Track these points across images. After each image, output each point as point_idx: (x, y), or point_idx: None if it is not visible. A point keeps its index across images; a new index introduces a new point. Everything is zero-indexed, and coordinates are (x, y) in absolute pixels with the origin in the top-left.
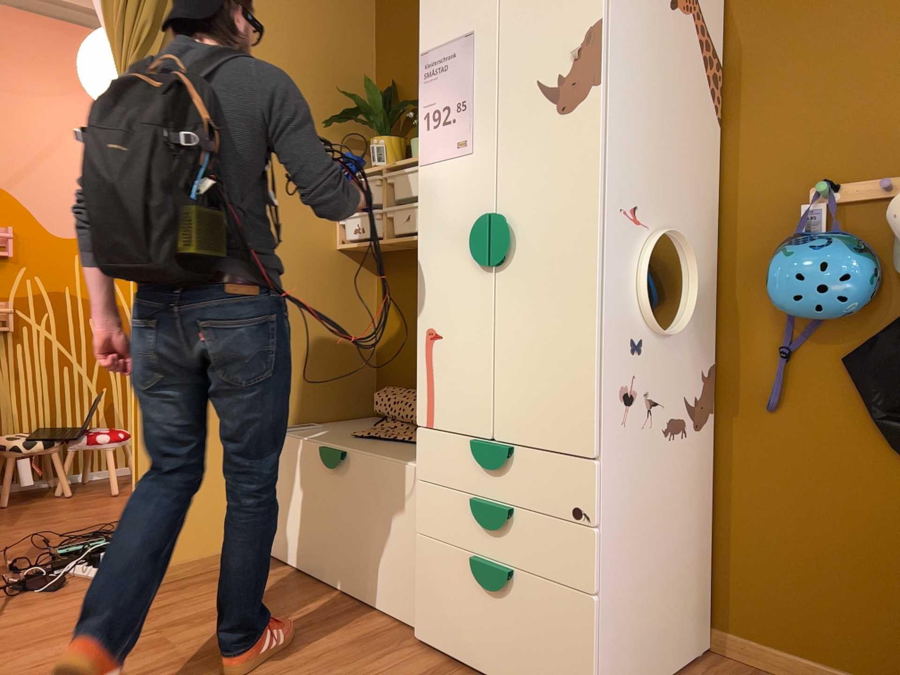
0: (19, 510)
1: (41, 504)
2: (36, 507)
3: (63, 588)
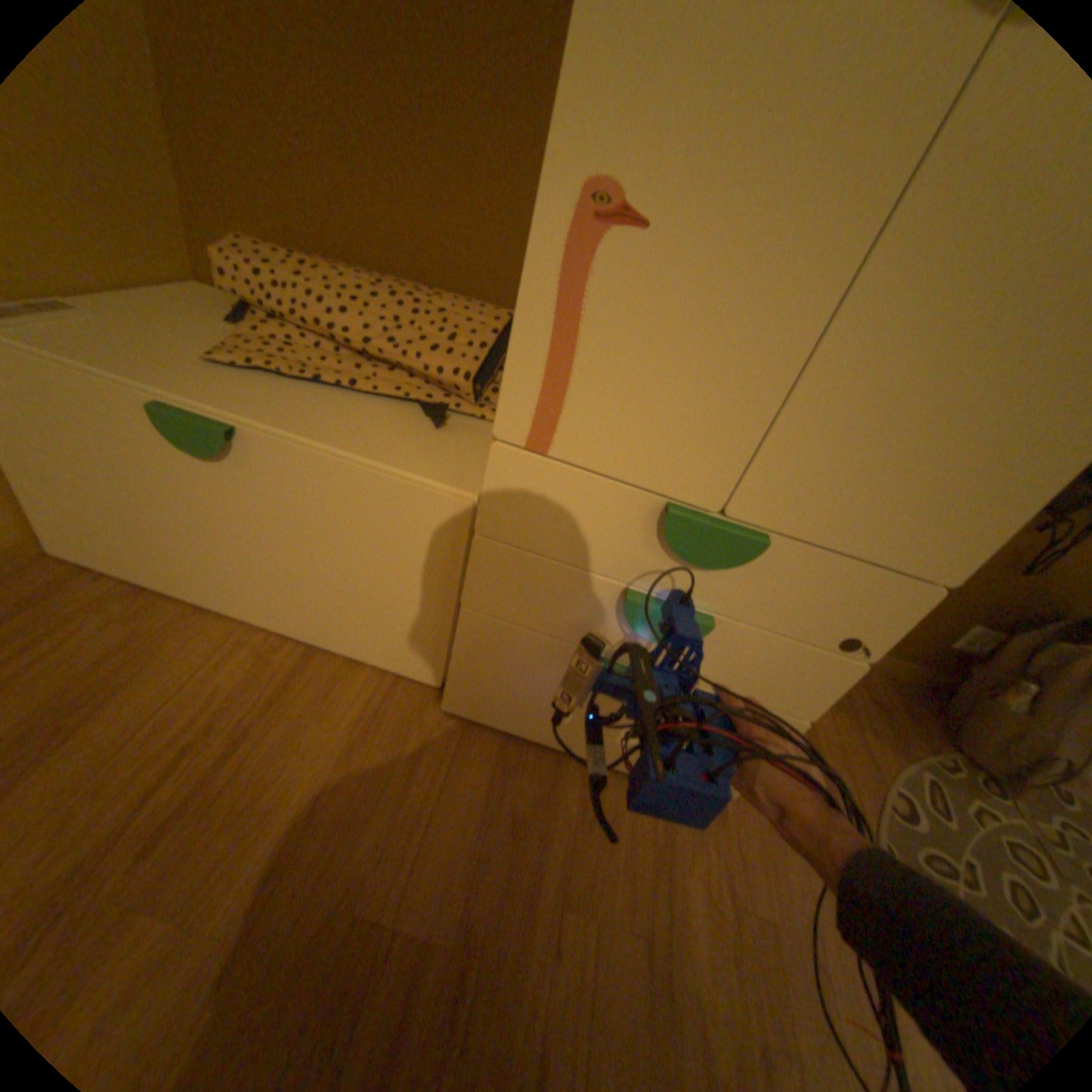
0: None
1: None
2: None
3: None
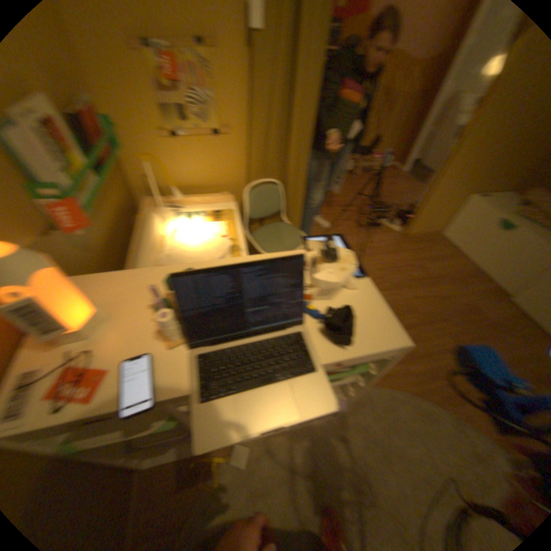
0: (349, 180)
1: (354, 178)
2: (353, 180)
3: (384, 229)
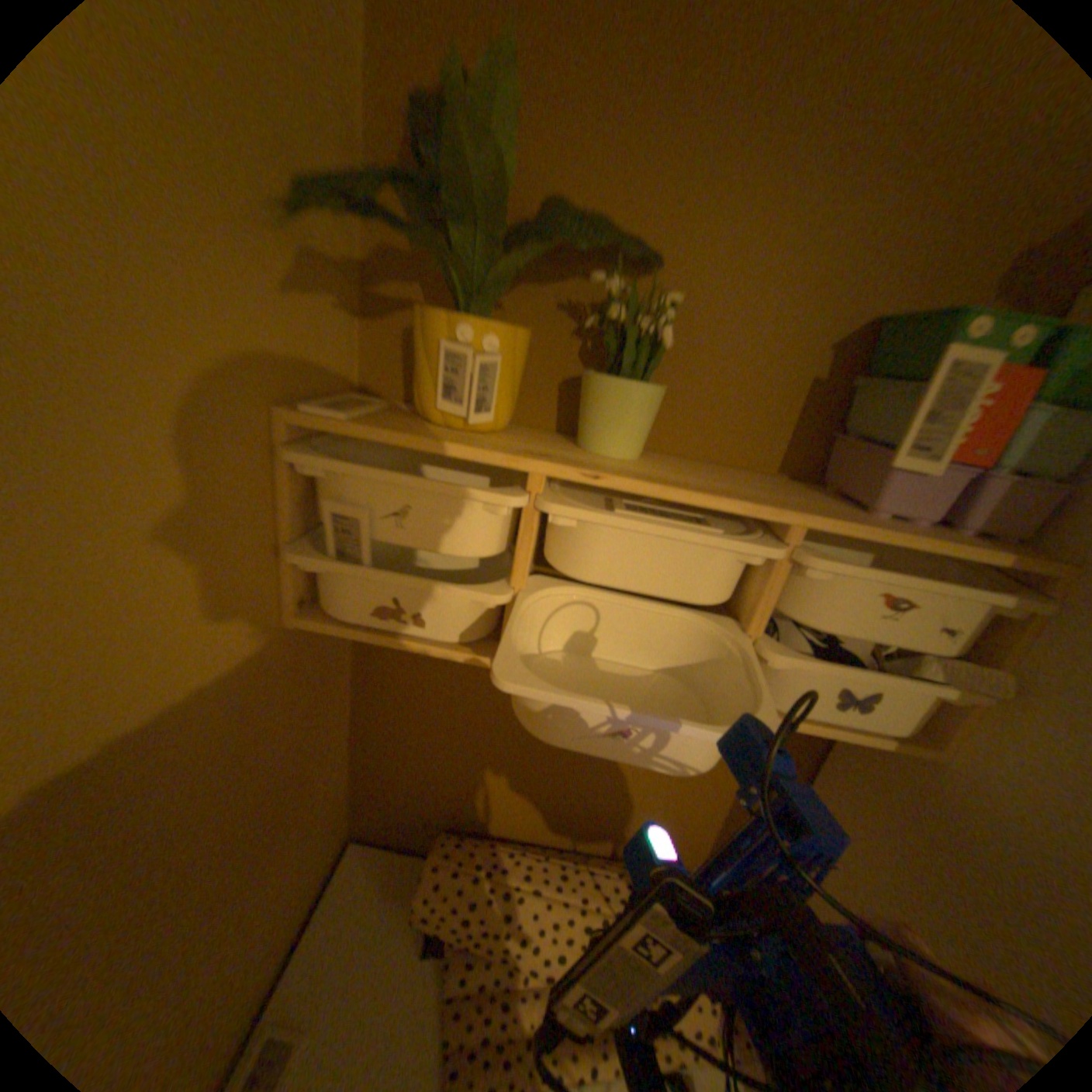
0: None
1: None
2: None
3: None
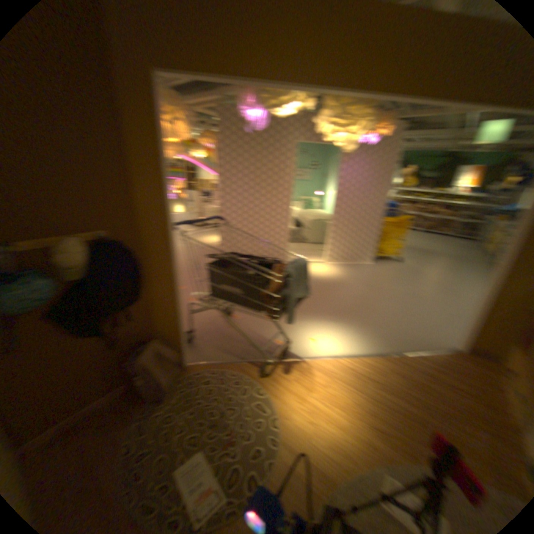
0: None
1: None
2: None
3: None
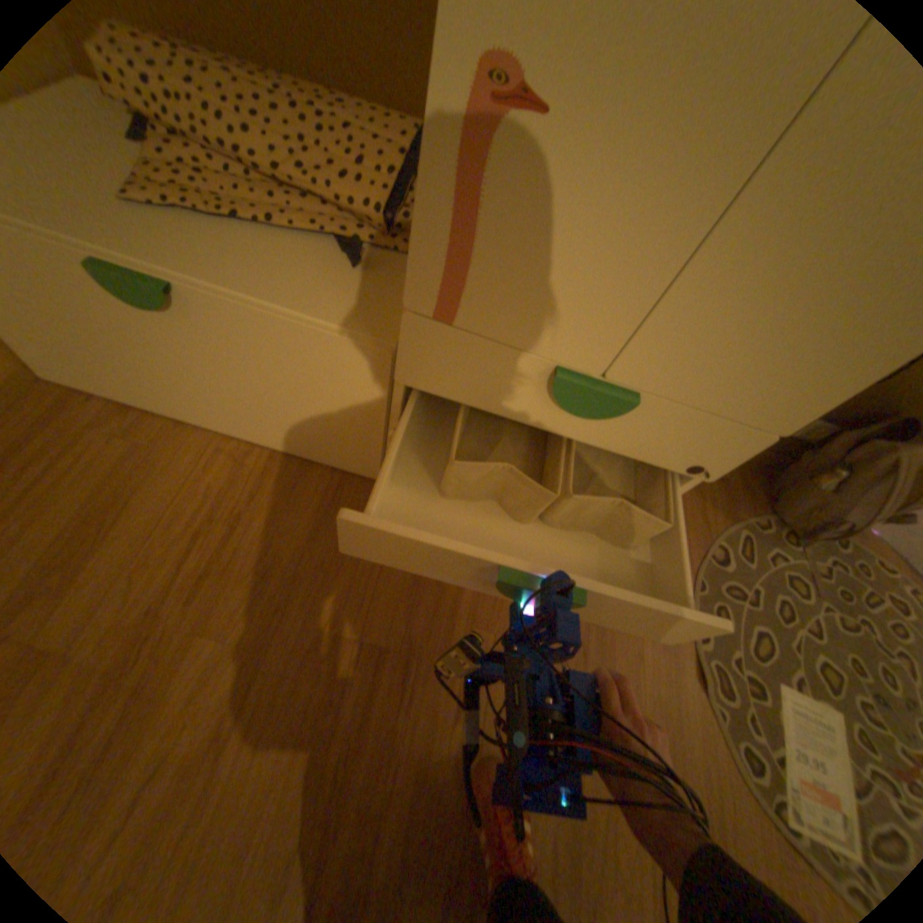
0: None
1: None
2: None
3: None
